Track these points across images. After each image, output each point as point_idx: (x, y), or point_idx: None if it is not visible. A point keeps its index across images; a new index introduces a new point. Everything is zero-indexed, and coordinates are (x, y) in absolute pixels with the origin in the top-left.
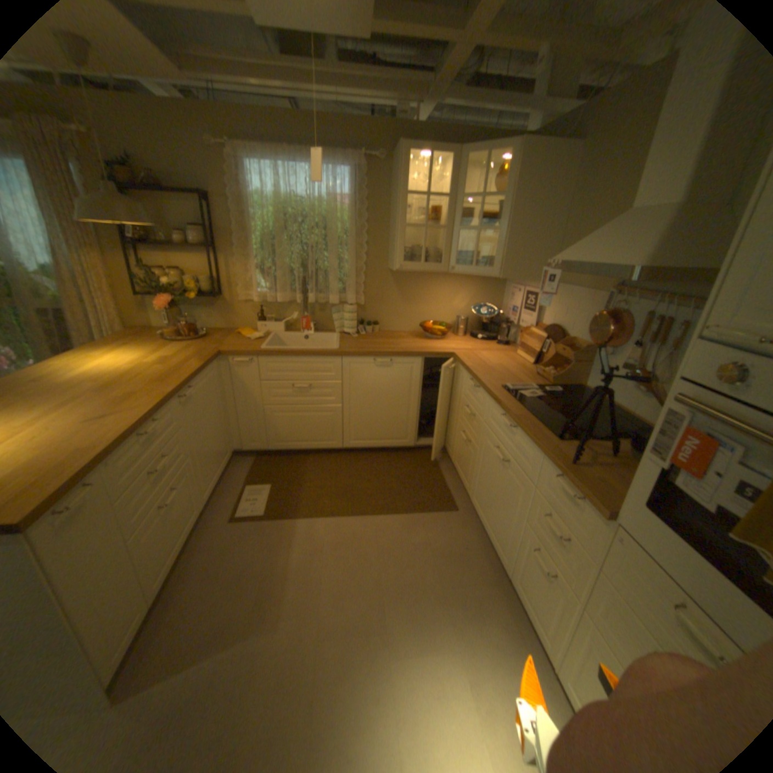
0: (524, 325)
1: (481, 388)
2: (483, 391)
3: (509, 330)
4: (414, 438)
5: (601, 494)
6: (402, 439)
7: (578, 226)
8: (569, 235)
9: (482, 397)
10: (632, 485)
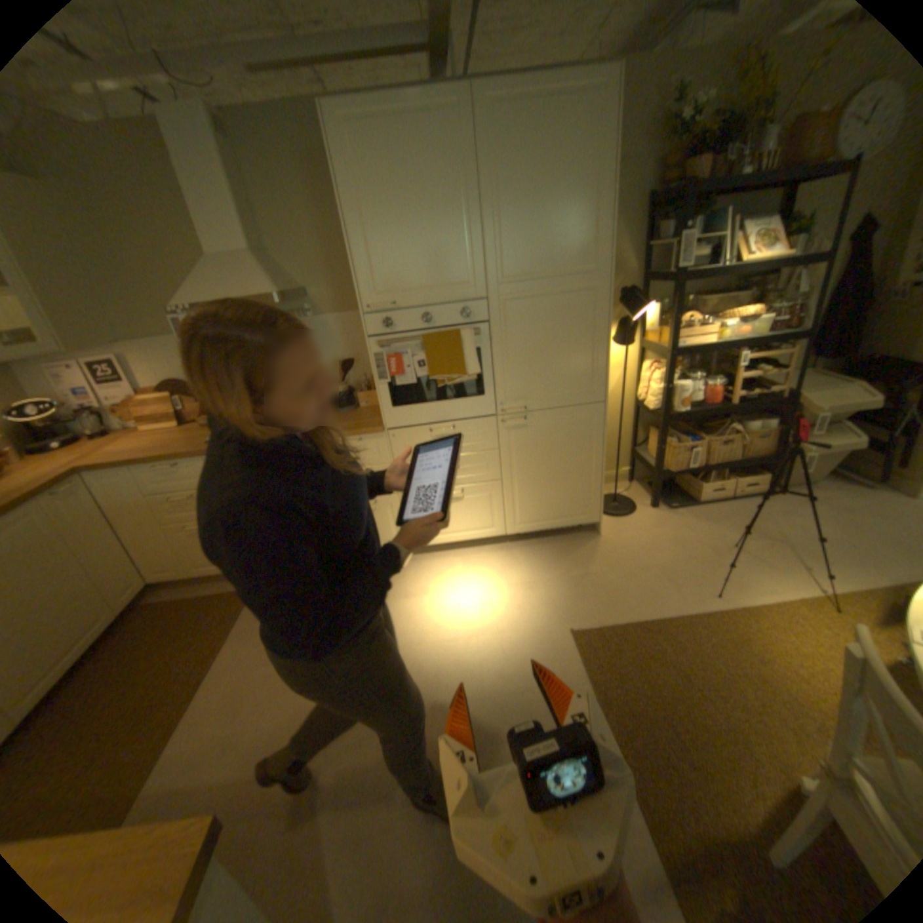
0: (112, 401)
1: (181, 463)
2: (186, 463)
3: (99, 415)
4: (110, 607)
5: (366, 426)
6: (96, 622)
7: (110, 276)
8: (102, 287)
9: (190, 469)
10: (364, 418)
